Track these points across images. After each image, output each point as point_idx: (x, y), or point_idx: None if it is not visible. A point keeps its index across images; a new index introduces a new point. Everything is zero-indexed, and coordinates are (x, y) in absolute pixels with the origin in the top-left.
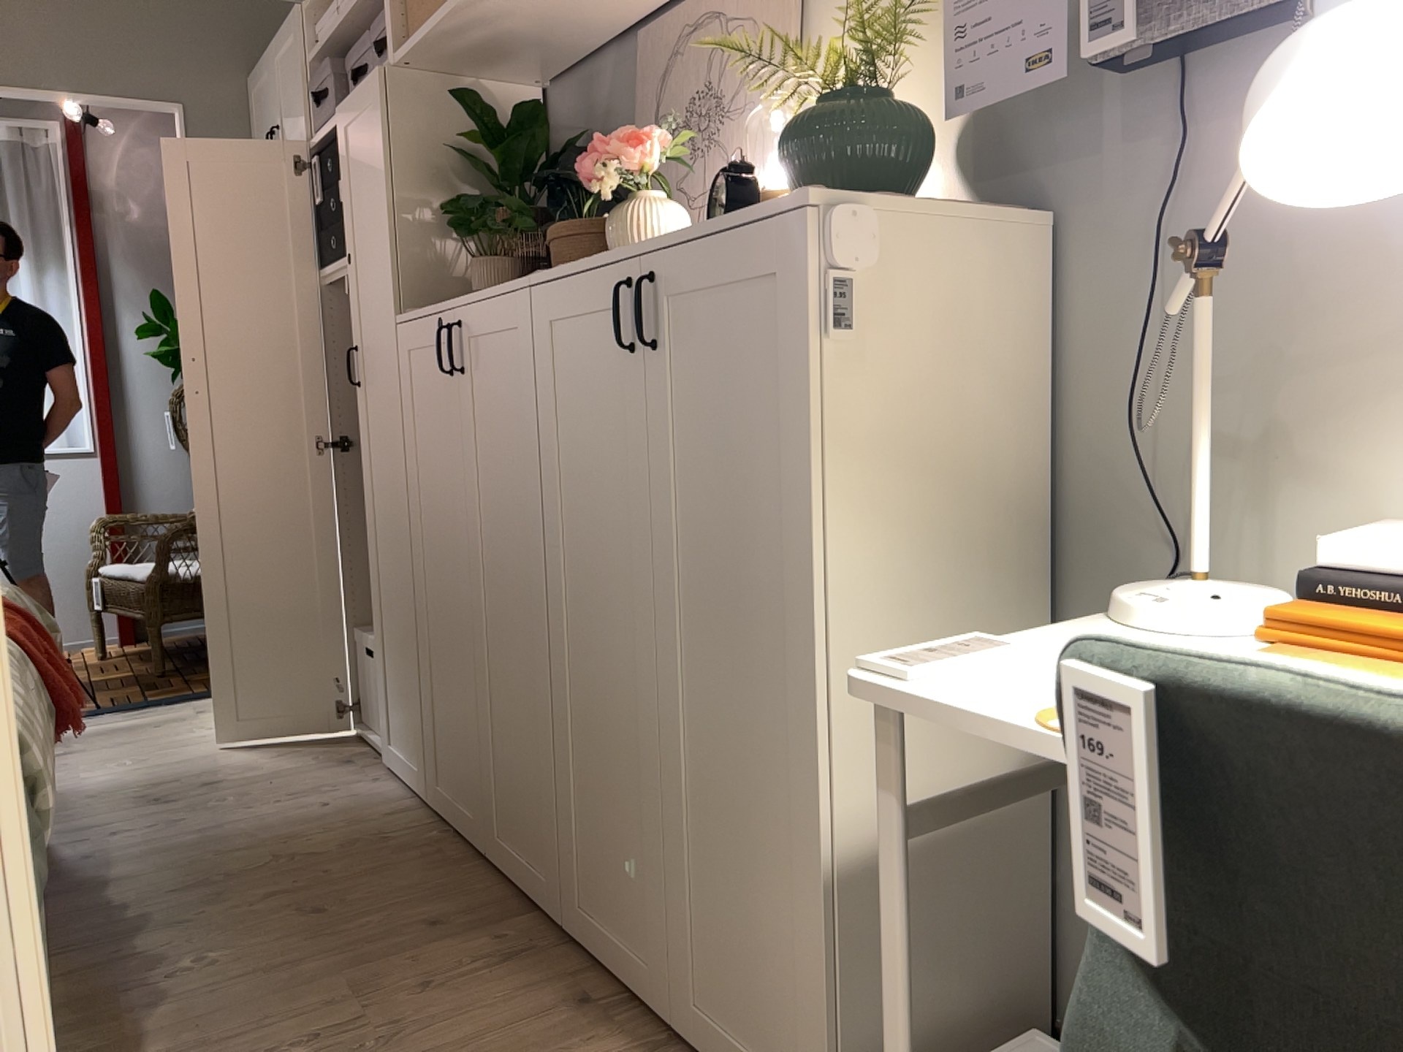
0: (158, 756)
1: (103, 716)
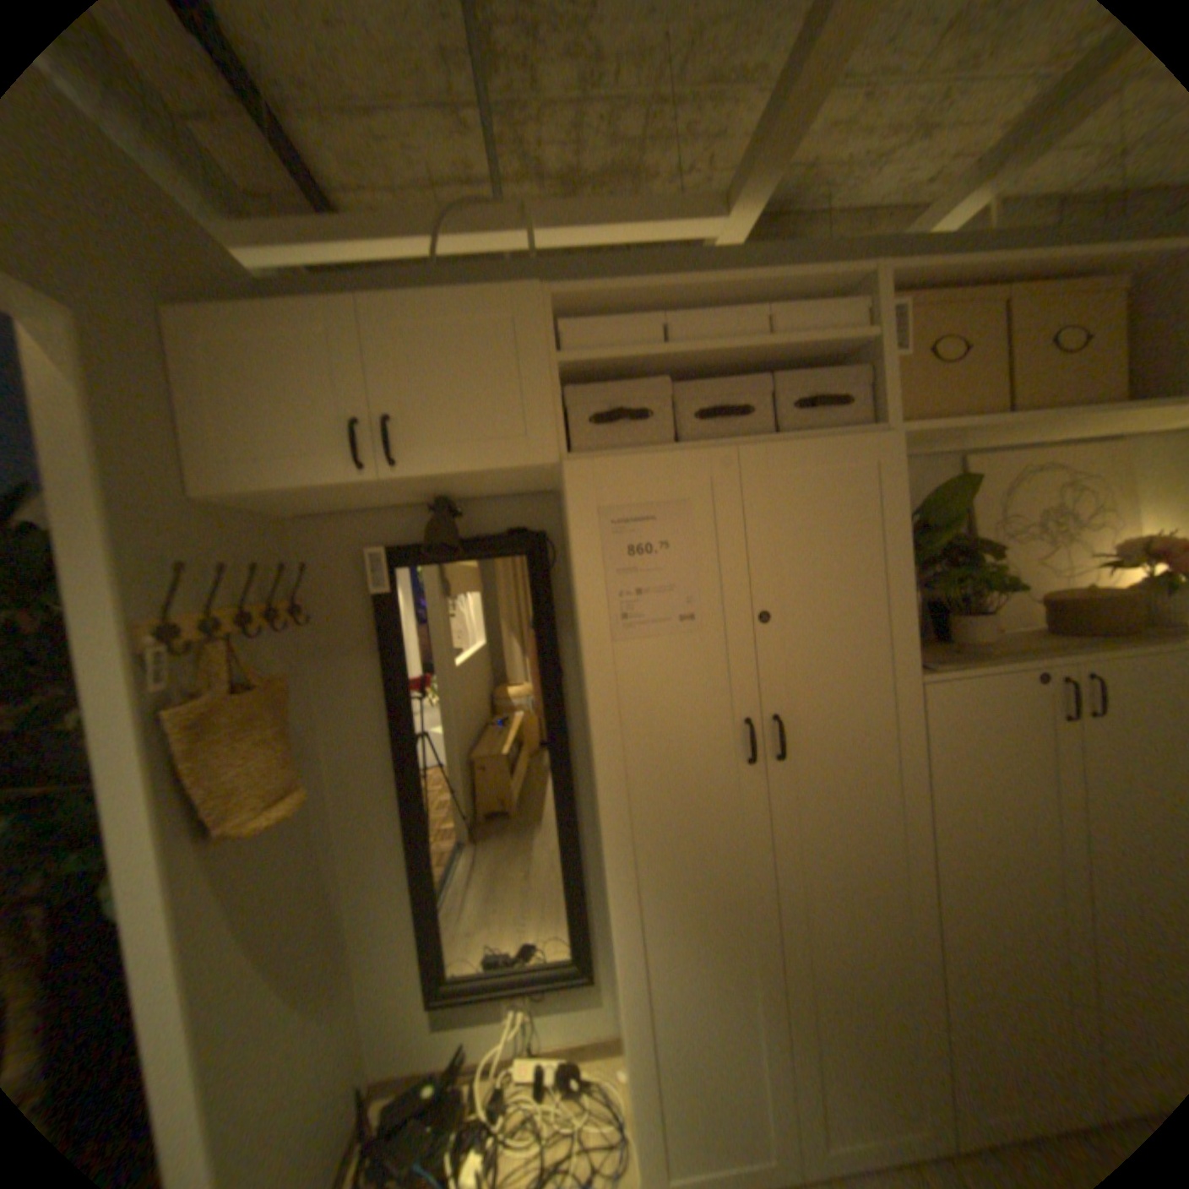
0: None
1: None
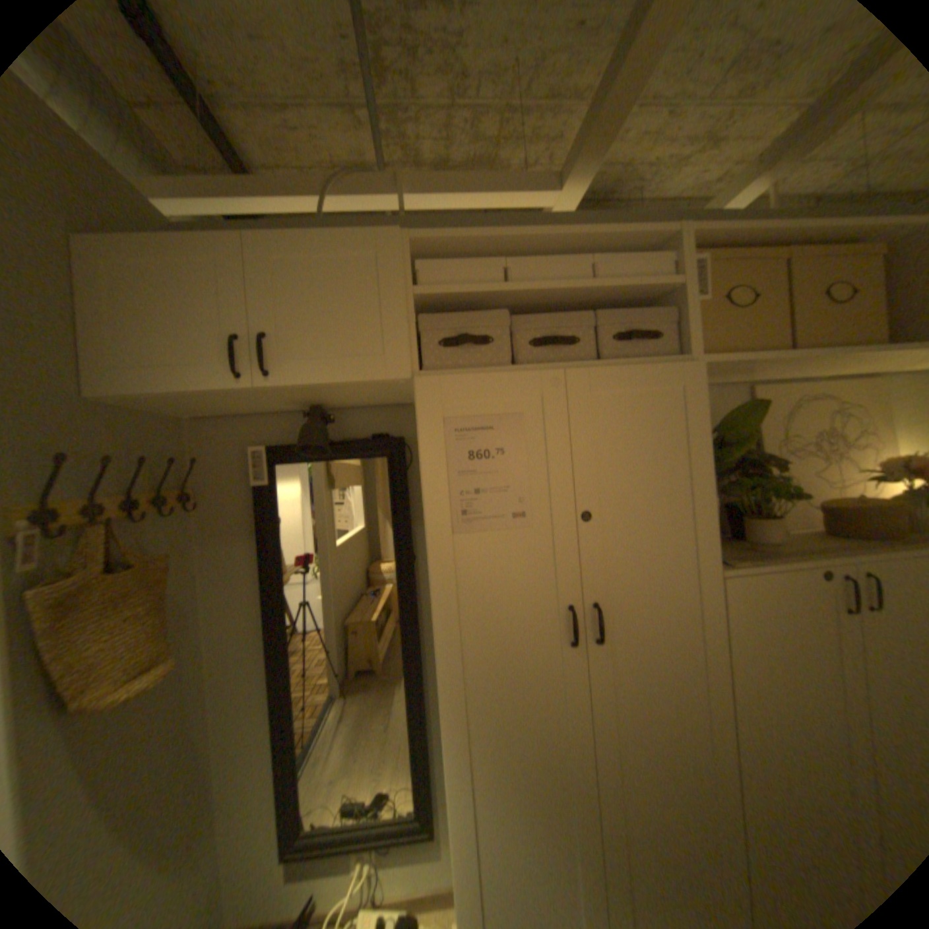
0: None
1: None
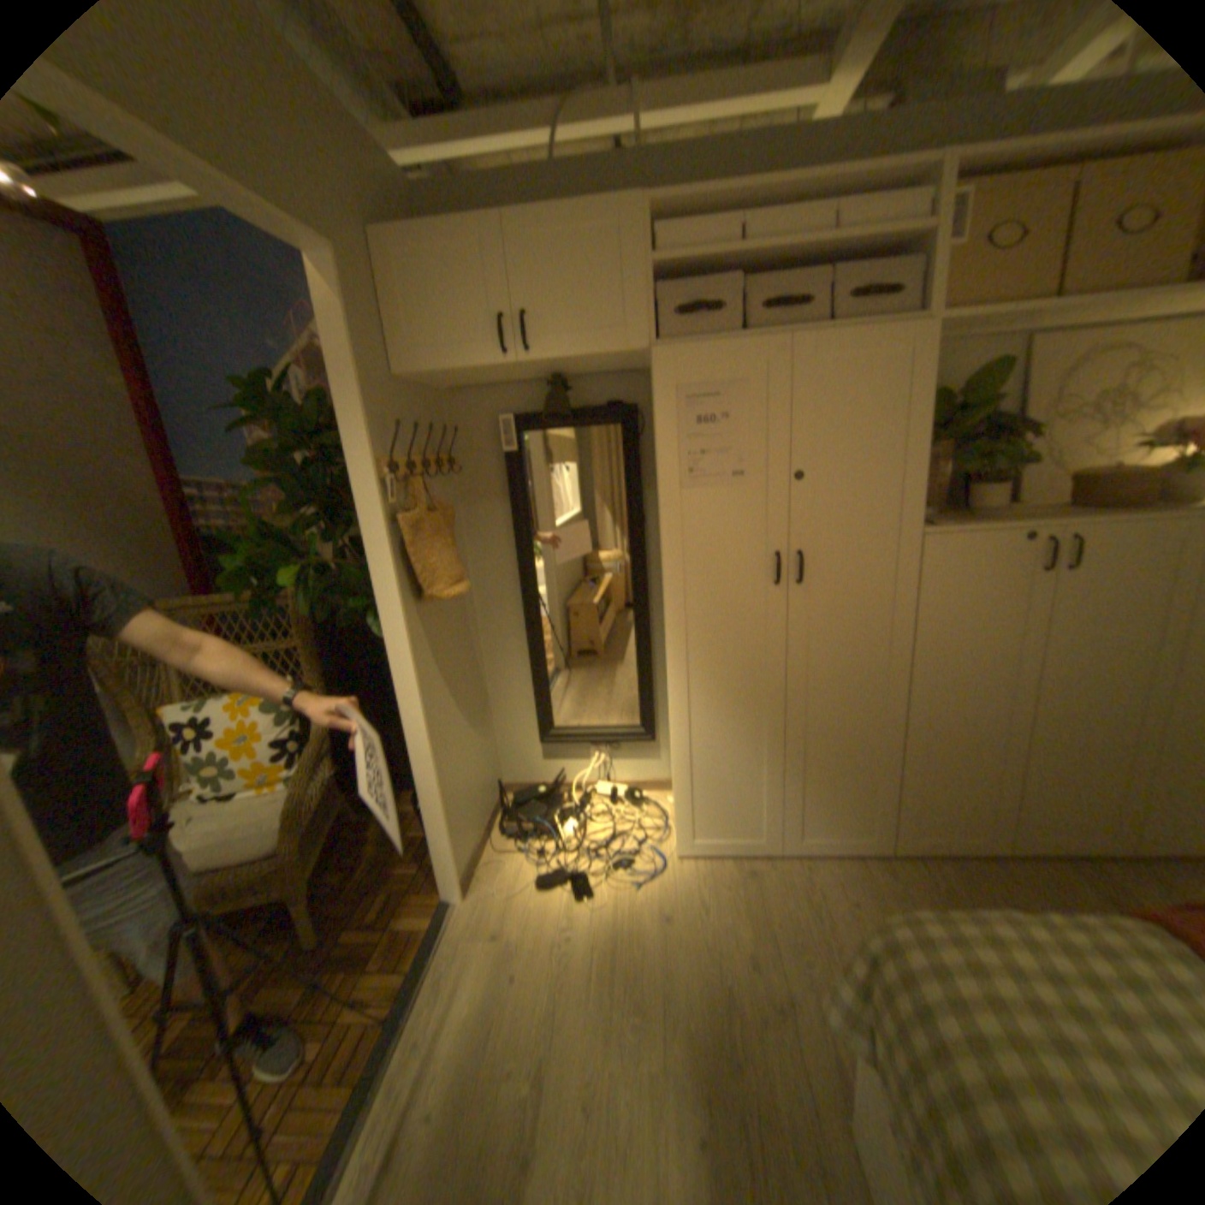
0: (631, 995)
1: (406, 1030)
